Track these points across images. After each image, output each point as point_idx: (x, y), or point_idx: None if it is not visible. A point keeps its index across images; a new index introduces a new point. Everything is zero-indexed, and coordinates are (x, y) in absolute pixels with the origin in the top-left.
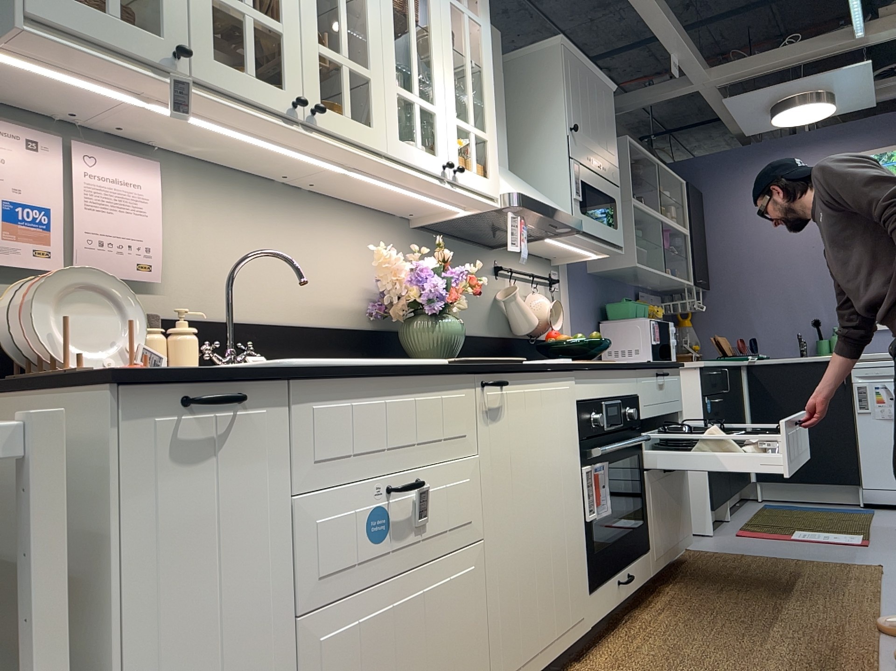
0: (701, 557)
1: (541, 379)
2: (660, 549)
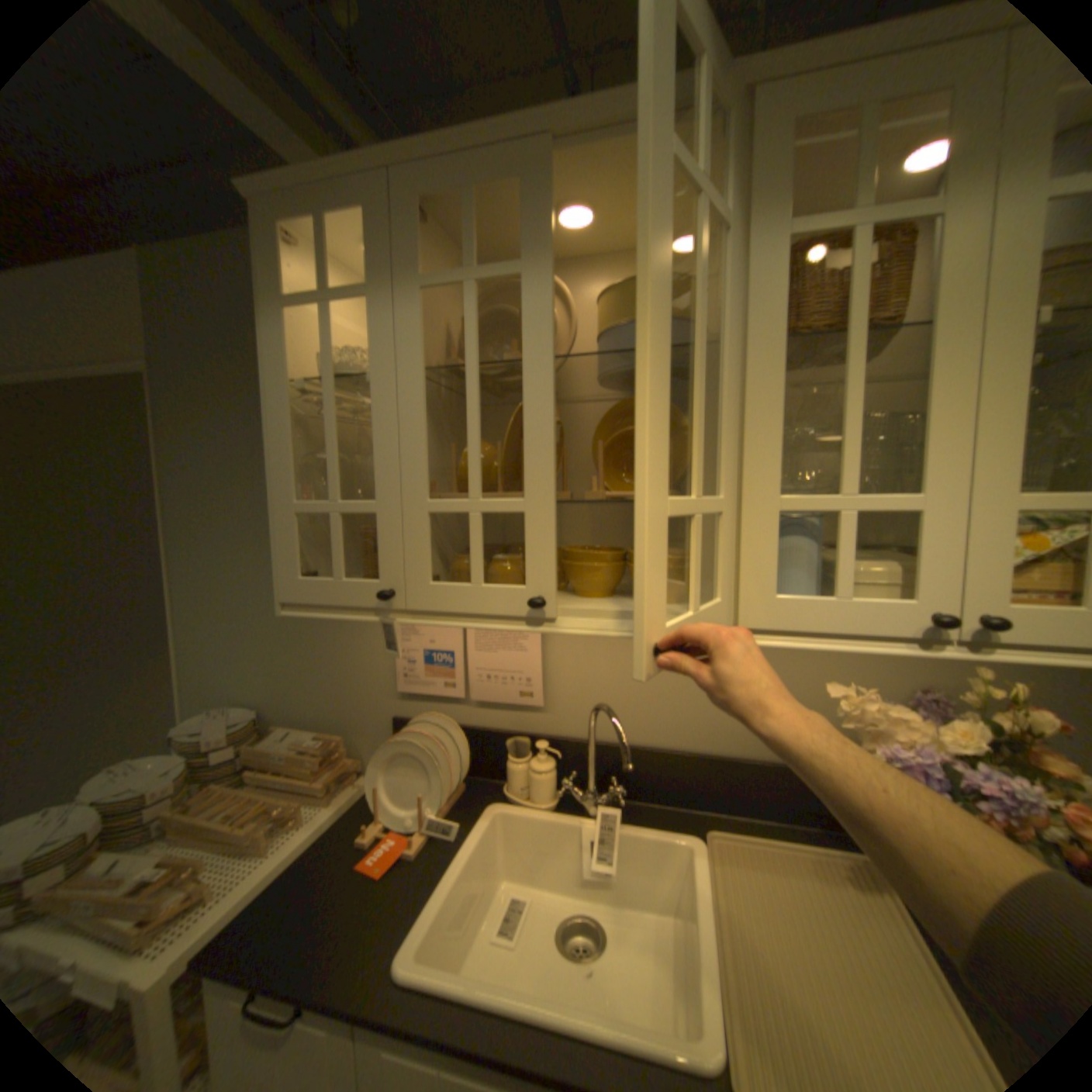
0: None
1: None
2: None
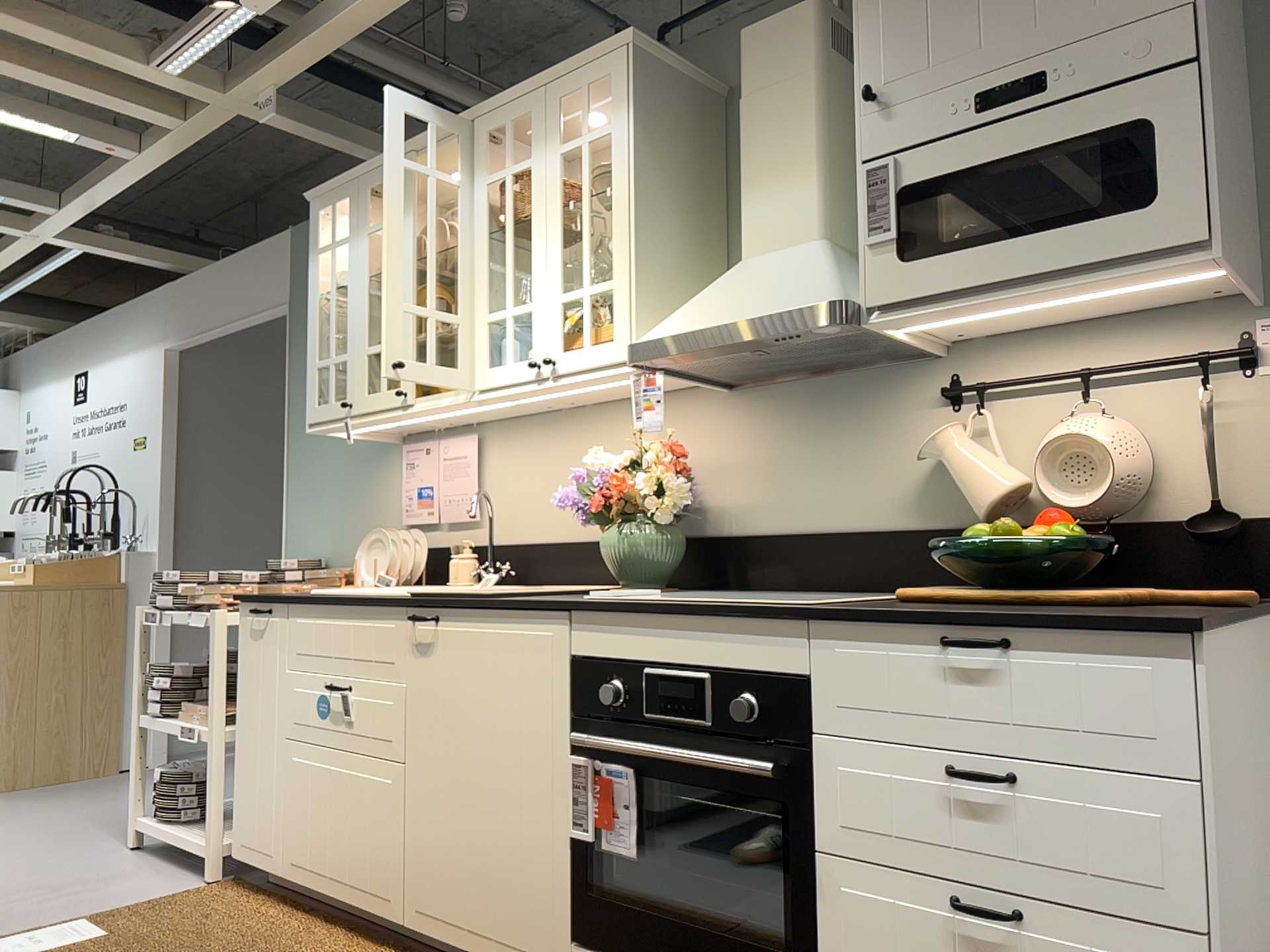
0: None
1: (494, 619)
2: None
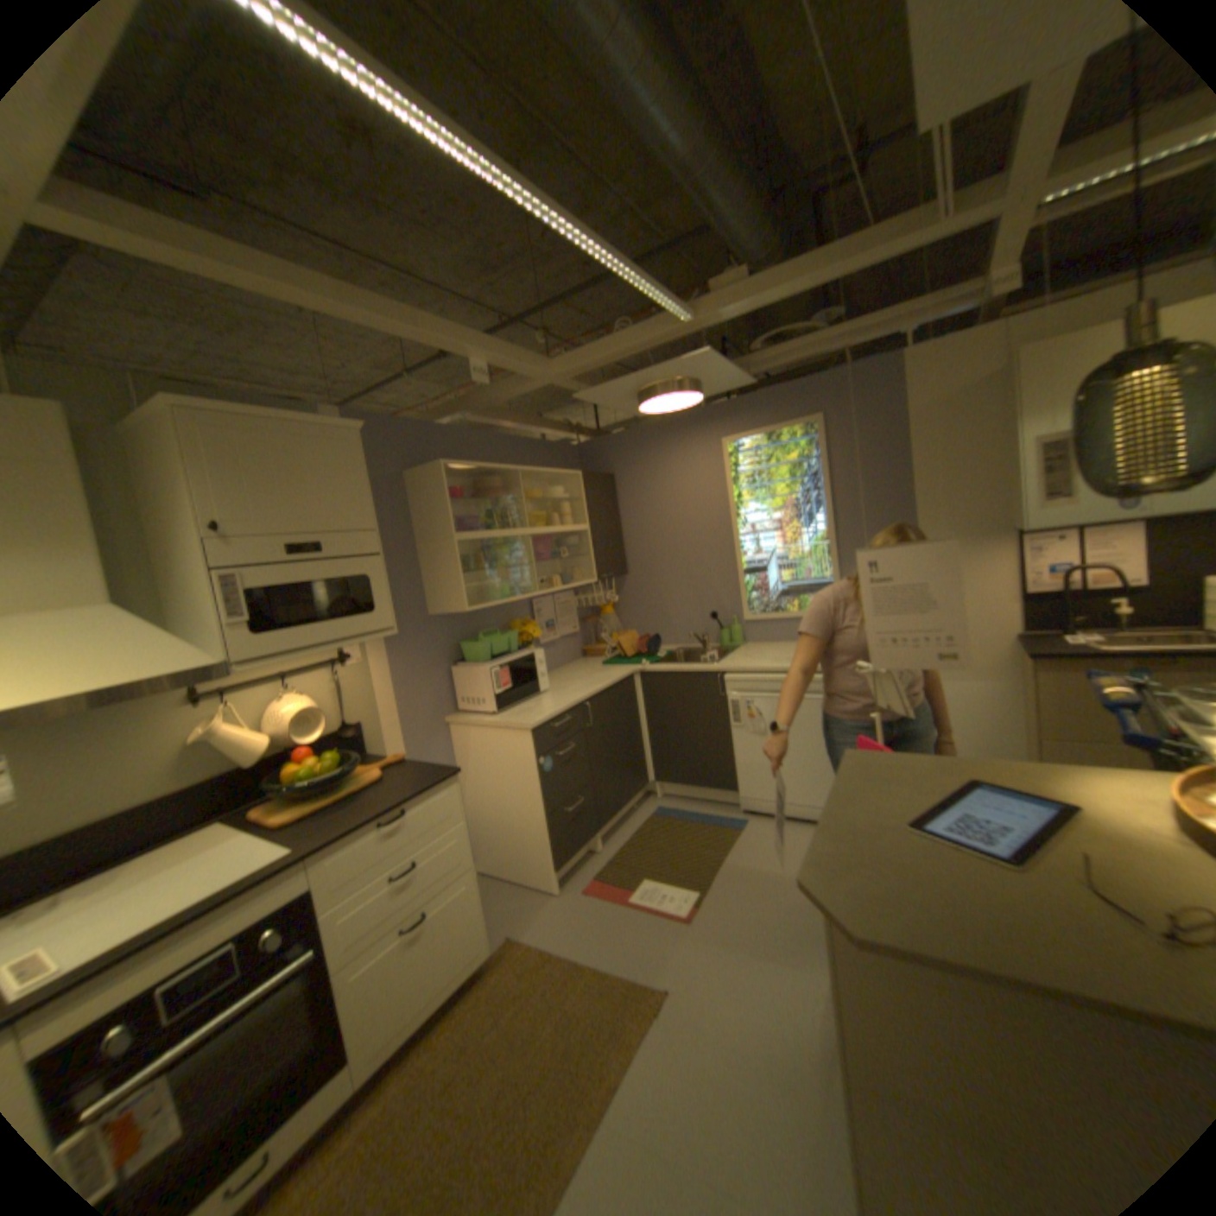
0: (501, 969)
1: None
2: (380, 1042)
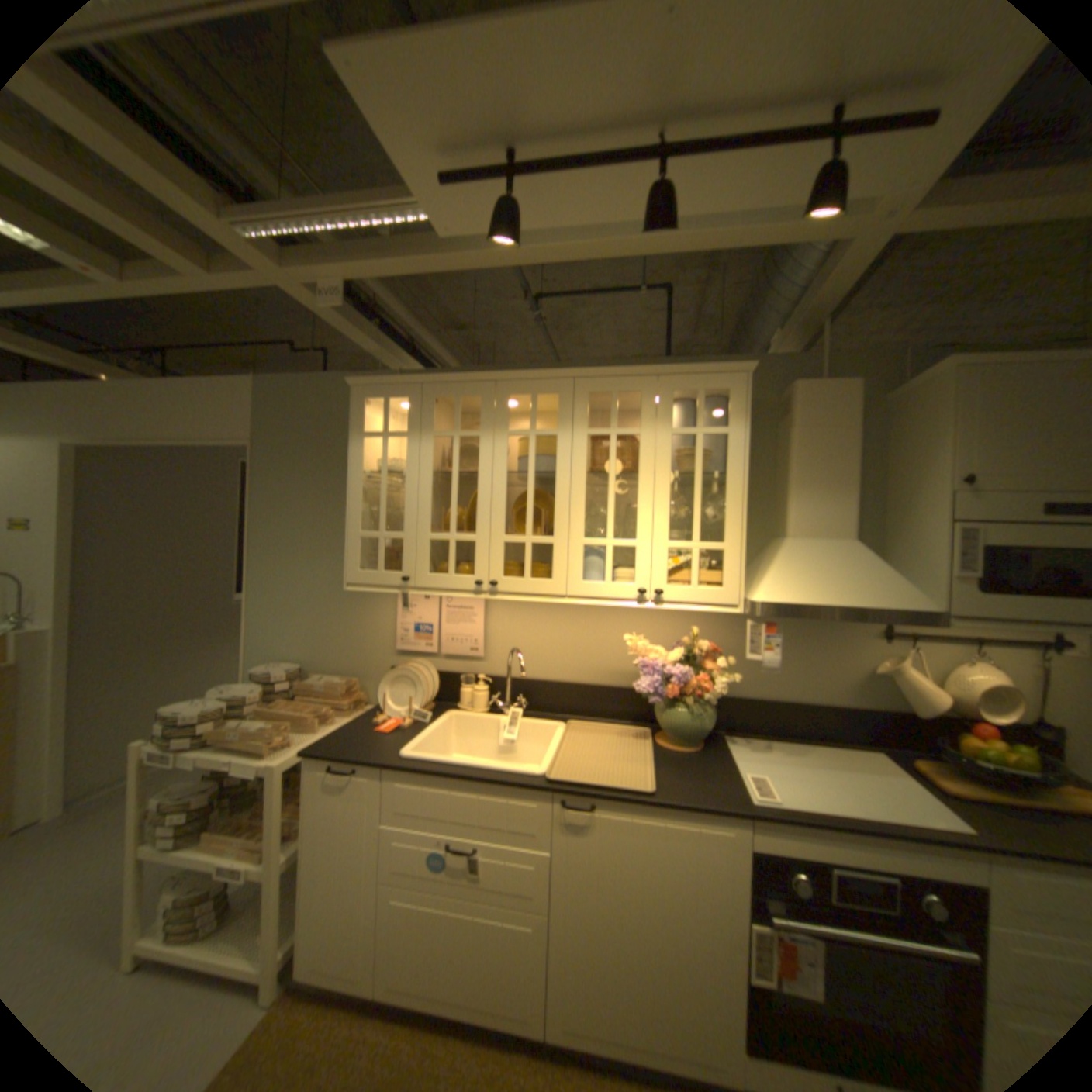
0: None
1: (667, 816)
2: None
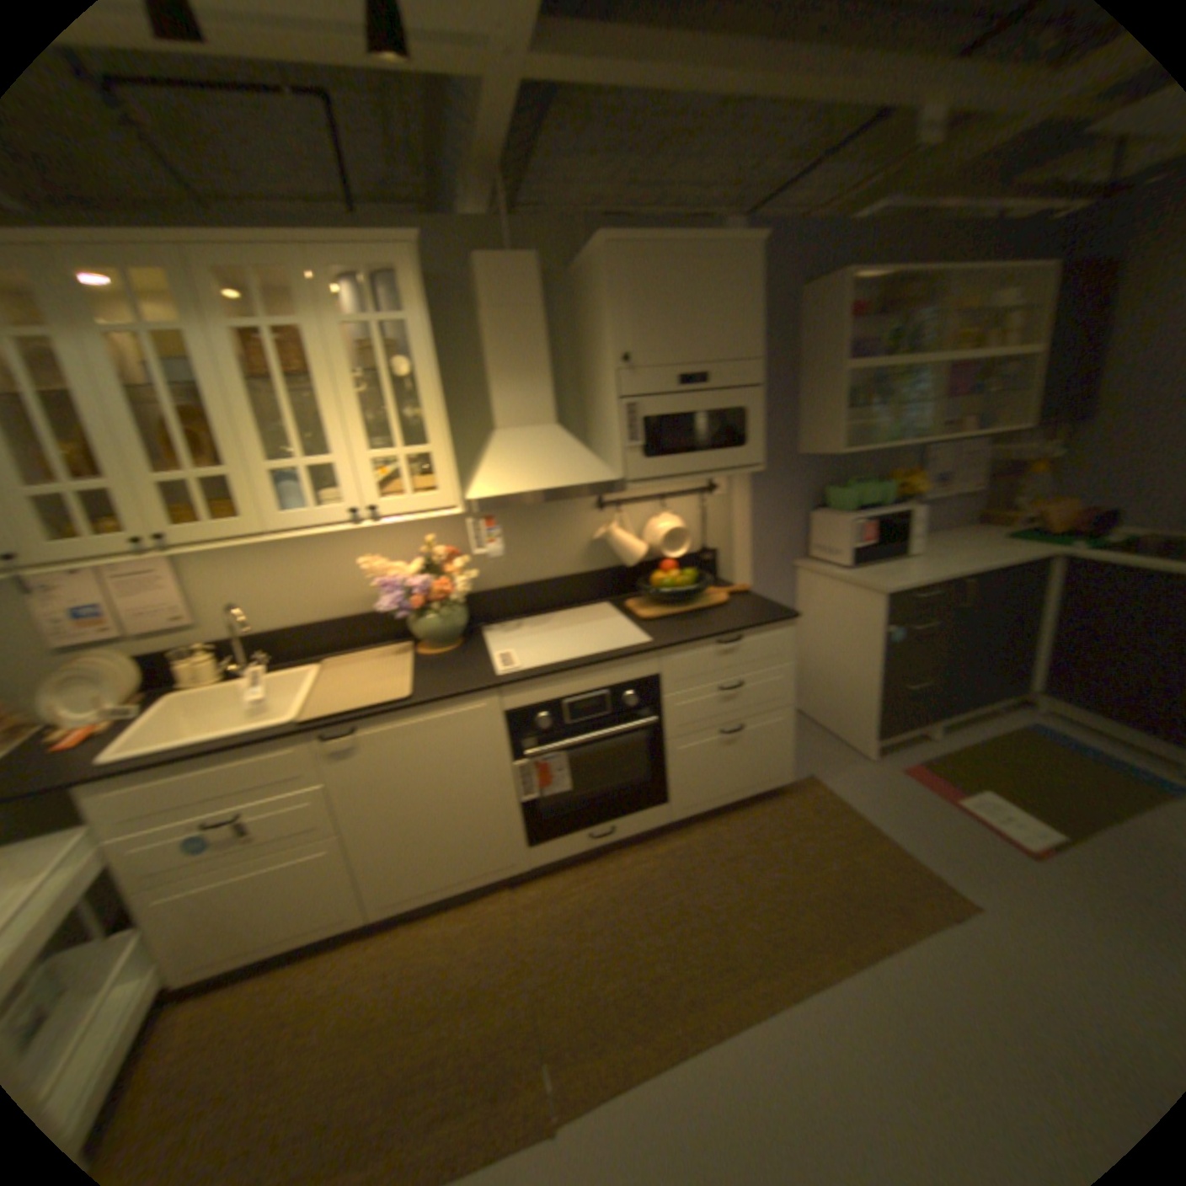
0: (804, 797)
1: (430, 710)
2: (696, 800)
